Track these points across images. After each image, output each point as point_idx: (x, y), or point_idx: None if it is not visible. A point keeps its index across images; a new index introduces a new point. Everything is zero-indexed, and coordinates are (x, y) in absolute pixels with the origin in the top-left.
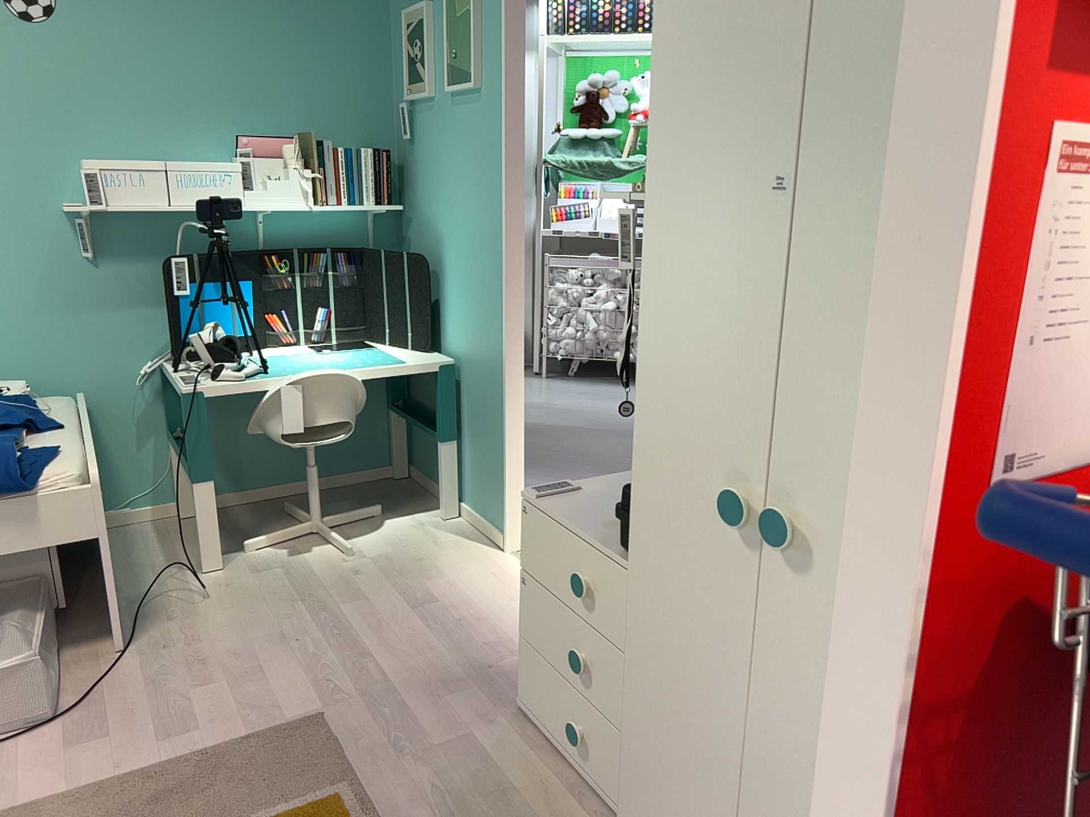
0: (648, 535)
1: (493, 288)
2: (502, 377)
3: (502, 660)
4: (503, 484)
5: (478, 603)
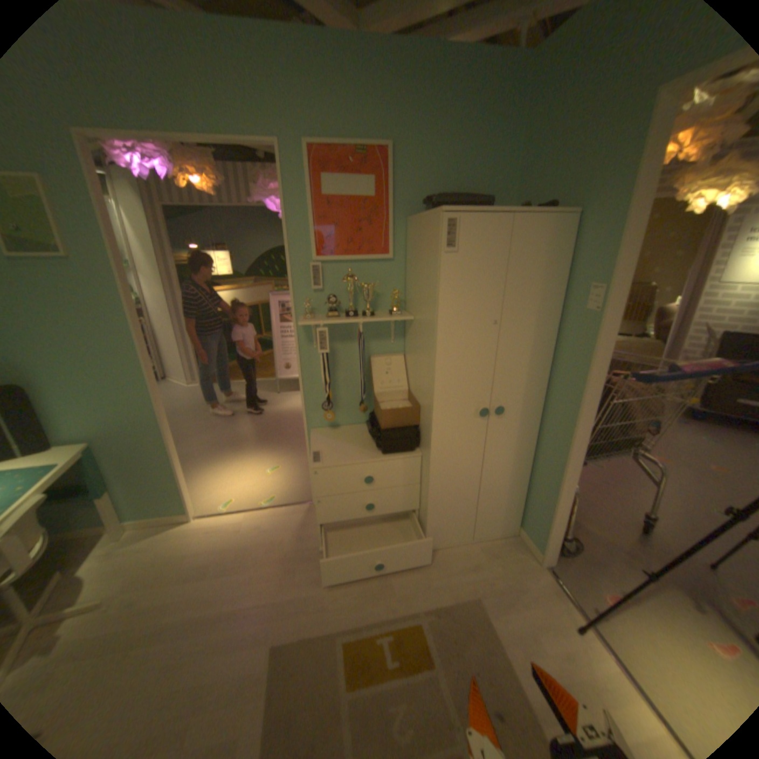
0: (440, 438)
1: (130, 387)
2: (159, 434)
3: (282, 550)
4: (175, 490)
5: (227, 547)
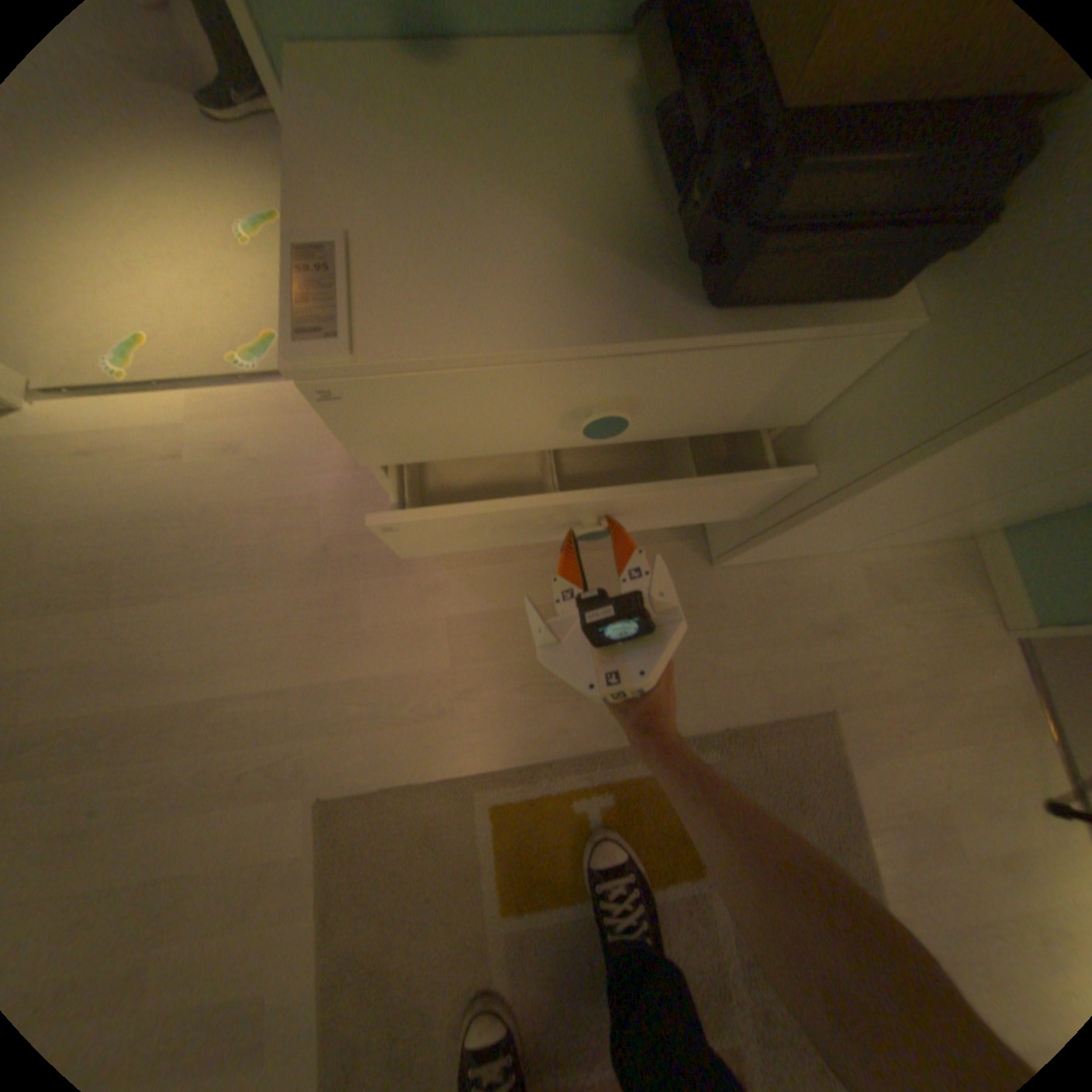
0: None
1: None
2: None
3: (315, 528)
4: None
5: (149, 506)
